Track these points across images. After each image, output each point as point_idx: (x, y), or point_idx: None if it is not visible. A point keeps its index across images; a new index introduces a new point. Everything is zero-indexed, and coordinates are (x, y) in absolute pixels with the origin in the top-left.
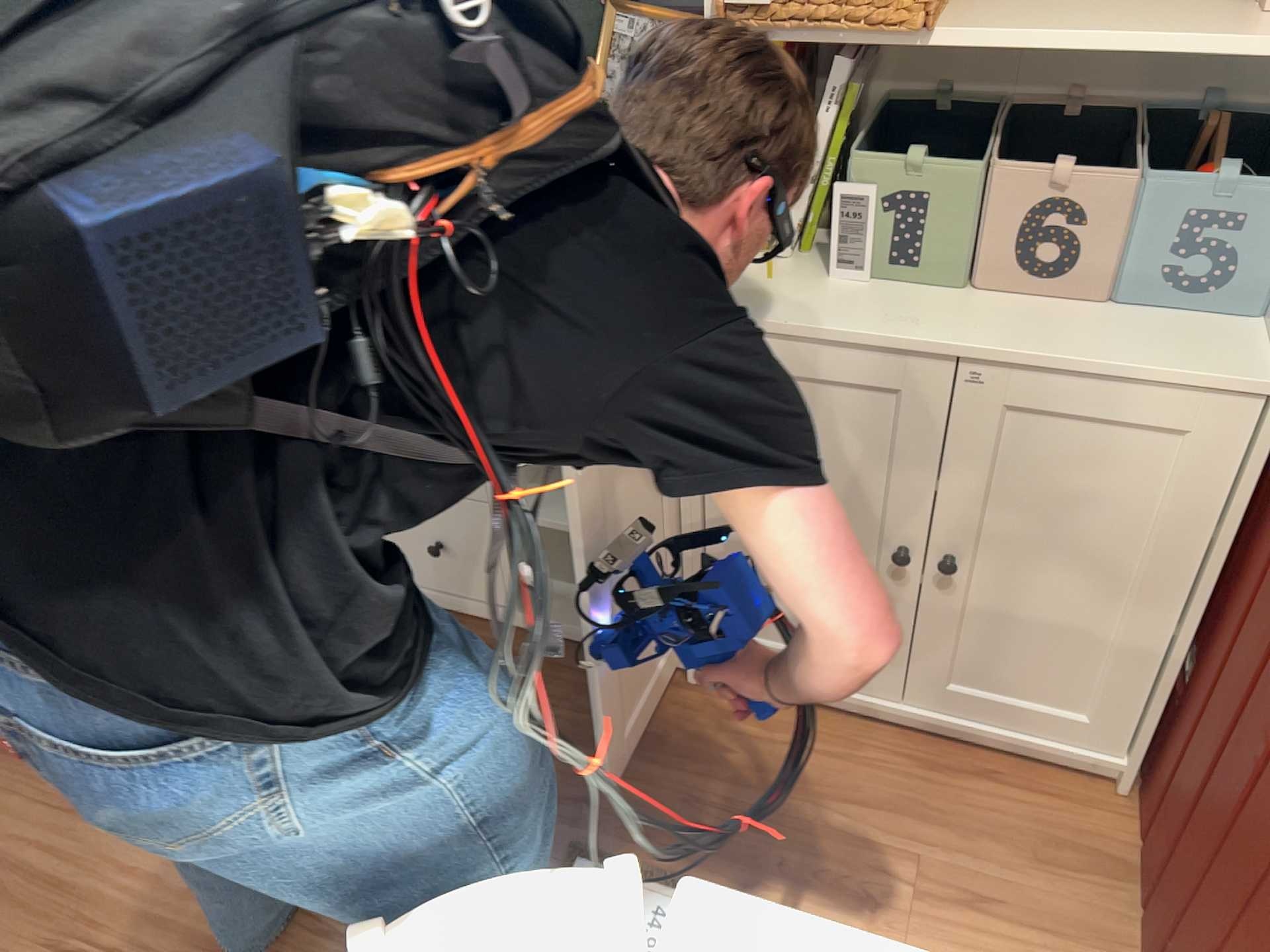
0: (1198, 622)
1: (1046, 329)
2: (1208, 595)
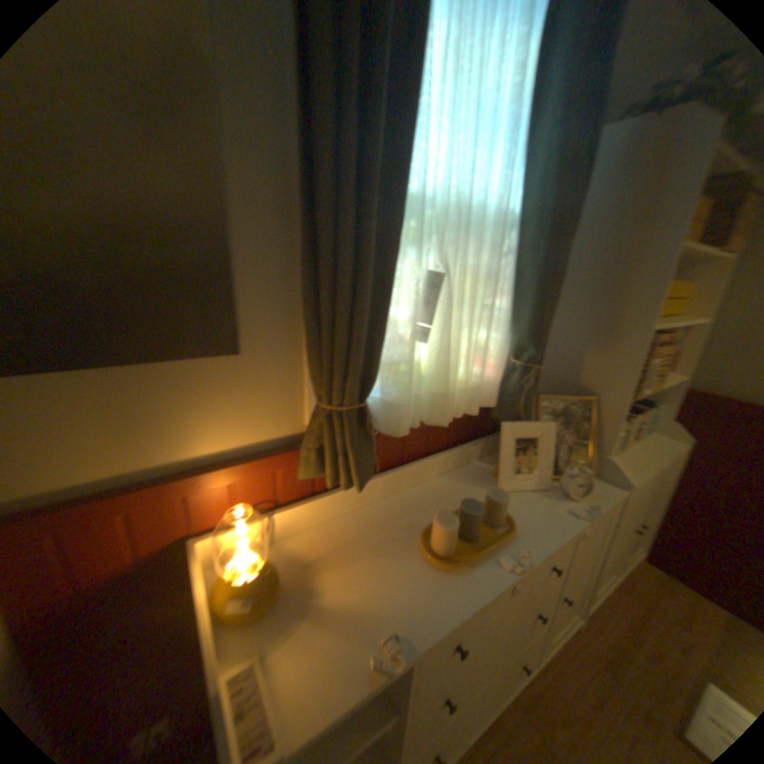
0: (669, 506)
1: (651, 451)
2: (672, 498)
